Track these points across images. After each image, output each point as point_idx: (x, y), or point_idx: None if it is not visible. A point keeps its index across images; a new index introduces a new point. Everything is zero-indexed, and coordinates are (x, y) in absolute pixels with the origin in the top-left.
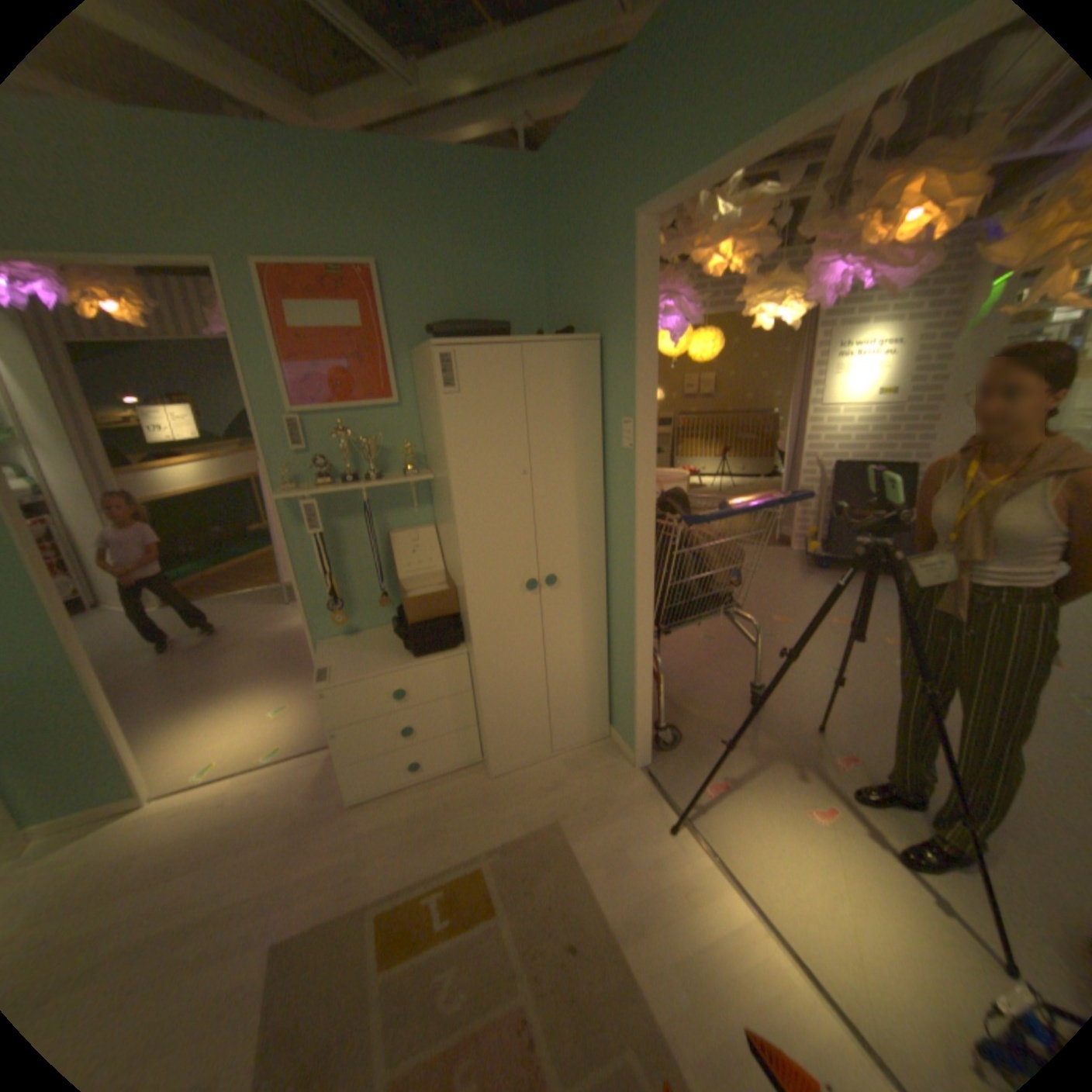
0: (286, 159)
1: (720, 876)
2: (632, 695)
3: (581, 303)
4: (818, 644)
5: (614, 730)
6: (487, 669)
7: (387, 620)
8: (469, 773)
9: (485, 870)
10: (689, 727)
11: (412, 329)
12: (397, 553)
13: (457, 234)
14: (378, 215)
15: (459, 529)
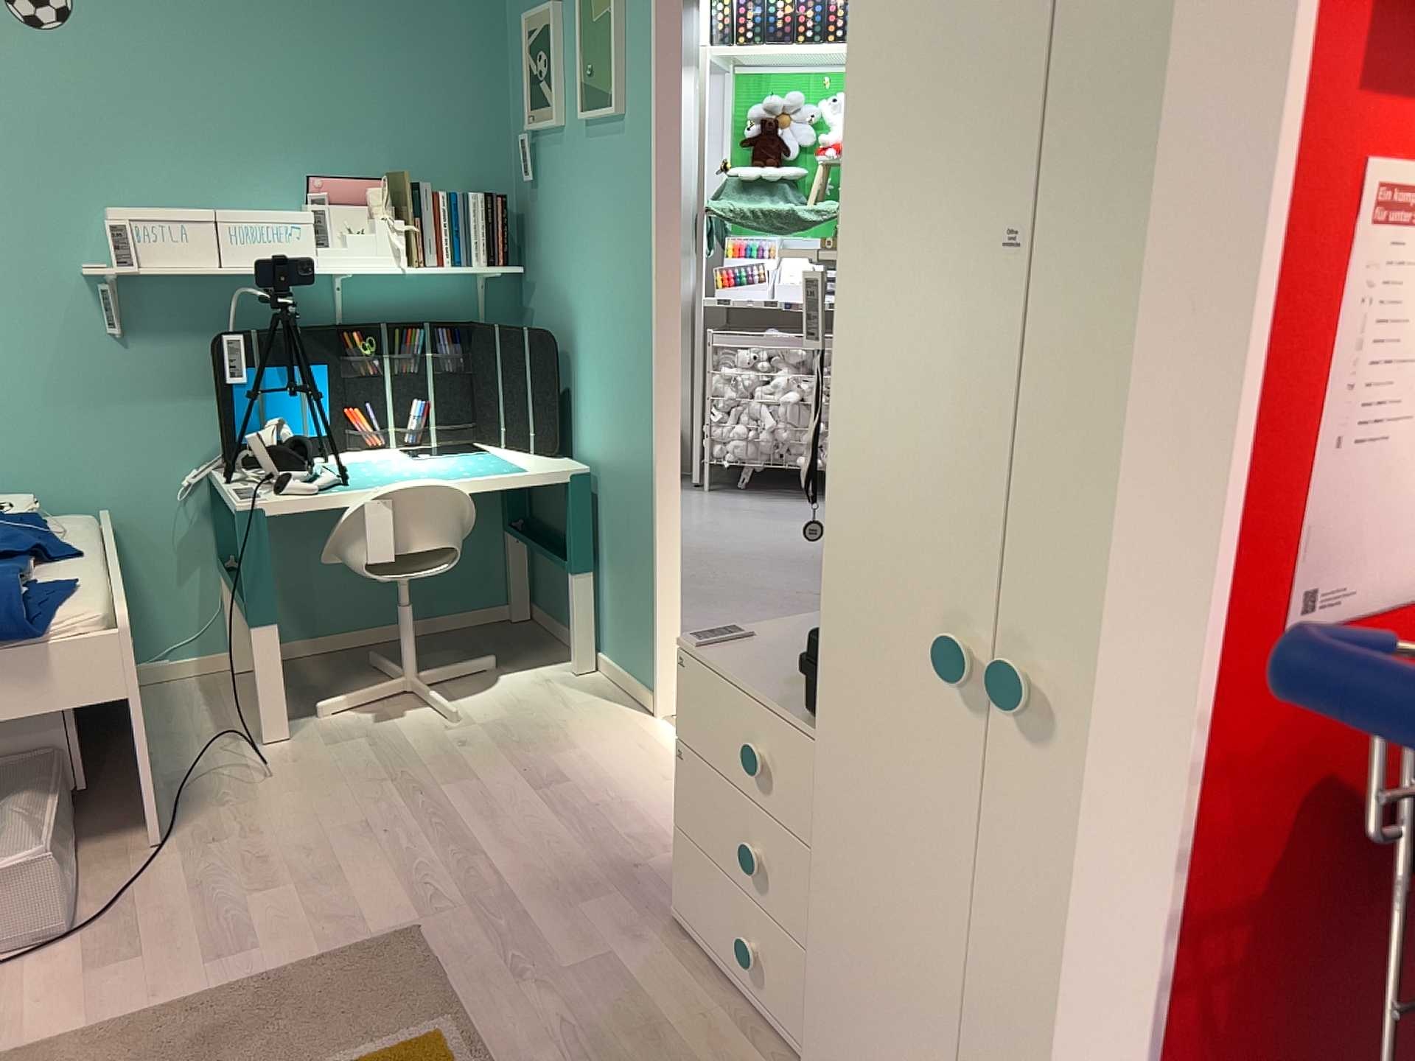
0: None
1: None
2: None
3: None
4: None
5: None
6: (834, 837)
7: None
8: None
9: None
10: None
11: None
12: None
13: None
14: None
15: (838, 373)
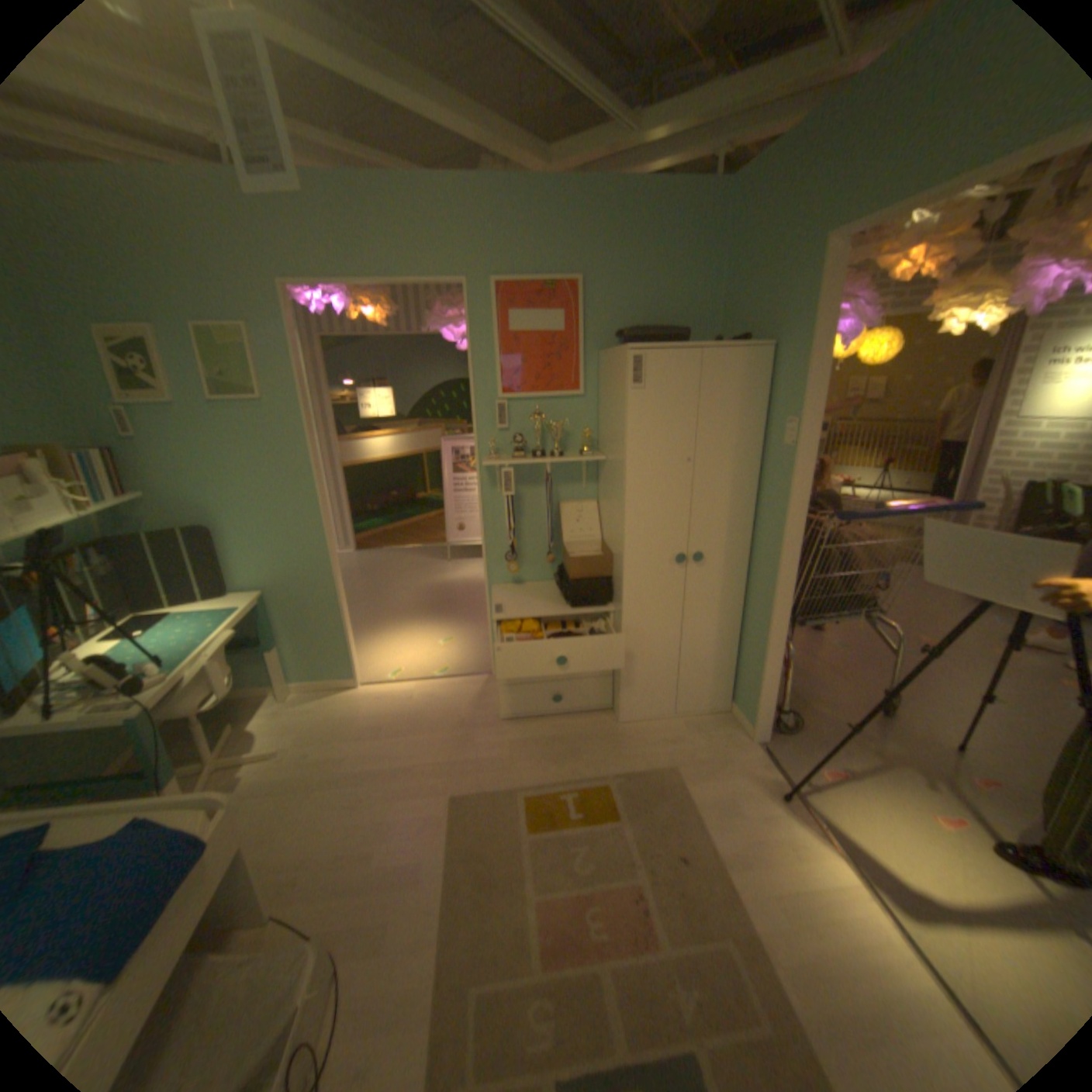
0: (527, 197)
1: (829, 844)
2: (760, 673)
3: (759, 311)
4: (973, 671)
5: (736, 706)
6: (630, 626)
7: (546, 576)
8: (600, 715)
9: (612, 787)
10: (812, 719)
11: (603, 331)
12: (563, 520)
13: (651, 250)
14: (590, 237)
15: (626, 502)
